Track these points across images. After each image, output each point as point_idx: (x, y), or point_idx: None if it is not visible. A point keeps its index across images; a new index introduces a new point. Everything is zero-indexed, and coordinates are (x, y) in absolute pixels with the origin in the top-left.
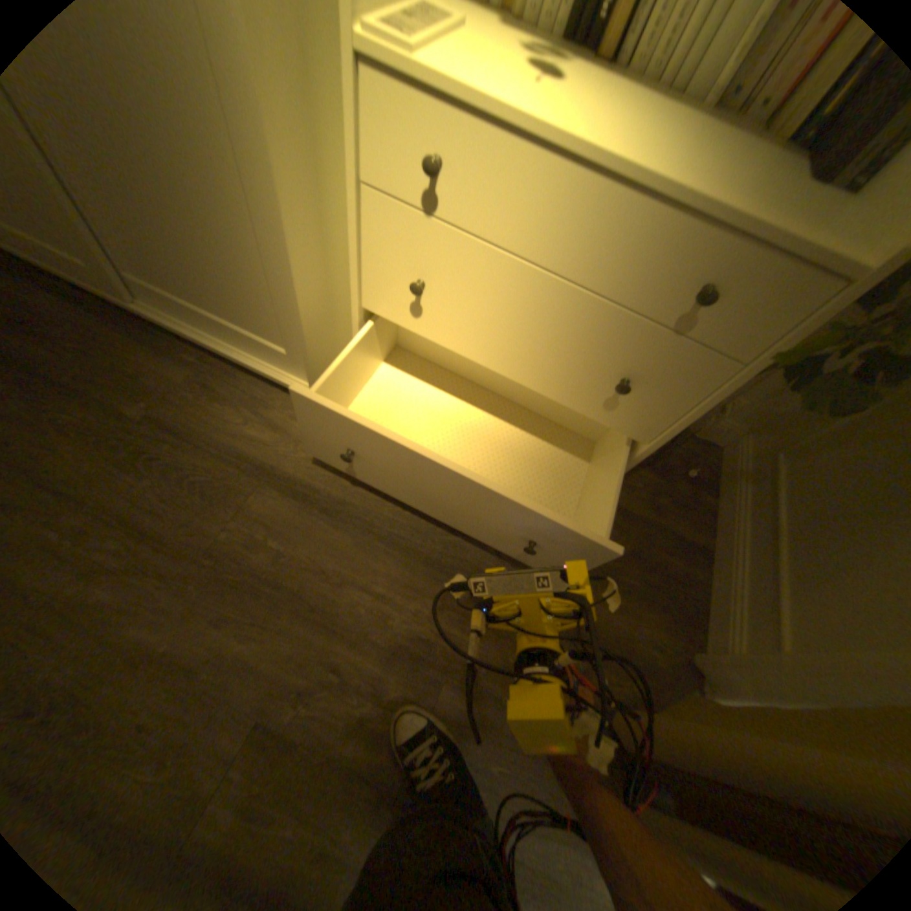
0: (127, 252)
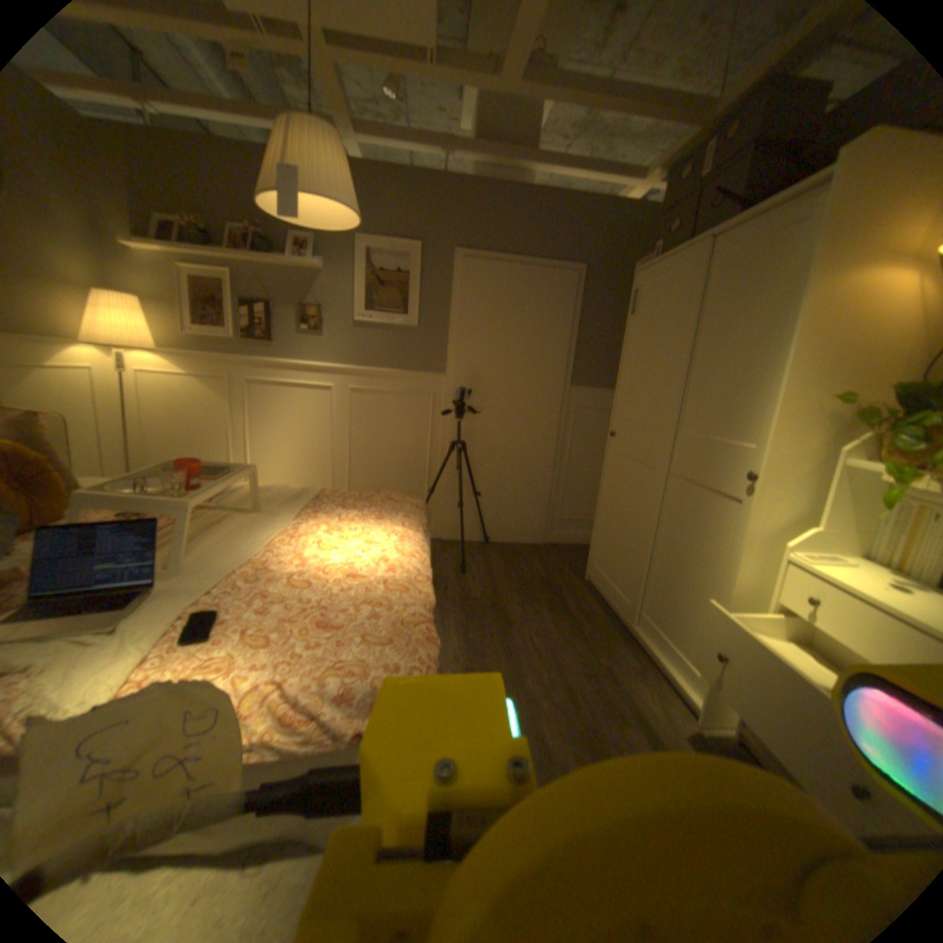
0: (651, 604)
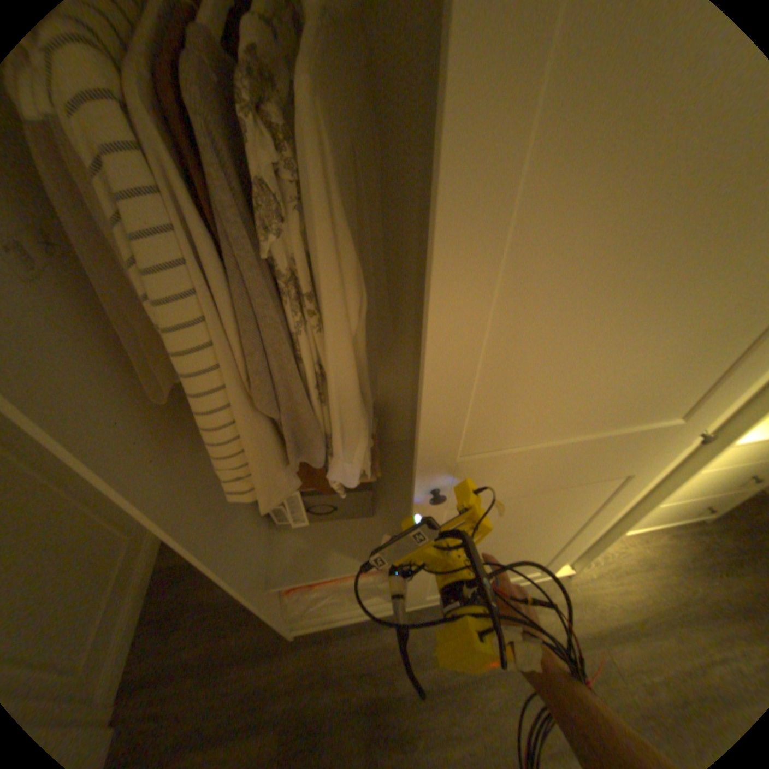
0: None
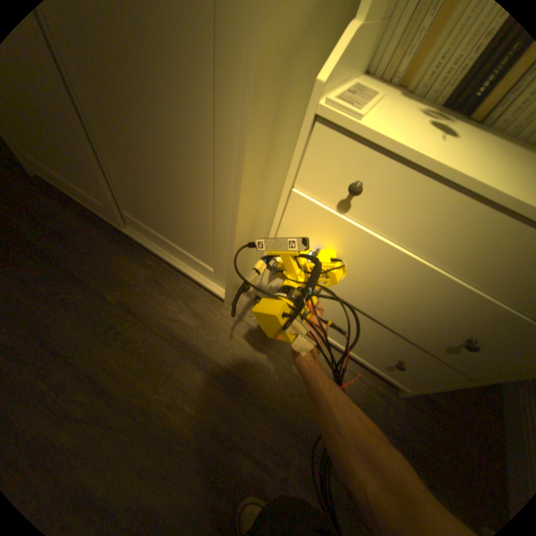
0: (127, 201)
